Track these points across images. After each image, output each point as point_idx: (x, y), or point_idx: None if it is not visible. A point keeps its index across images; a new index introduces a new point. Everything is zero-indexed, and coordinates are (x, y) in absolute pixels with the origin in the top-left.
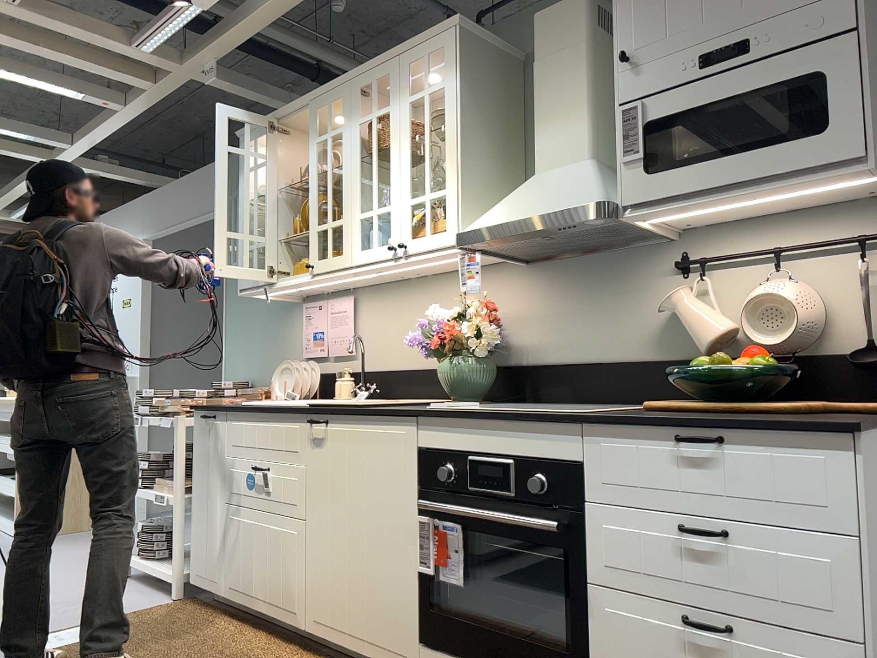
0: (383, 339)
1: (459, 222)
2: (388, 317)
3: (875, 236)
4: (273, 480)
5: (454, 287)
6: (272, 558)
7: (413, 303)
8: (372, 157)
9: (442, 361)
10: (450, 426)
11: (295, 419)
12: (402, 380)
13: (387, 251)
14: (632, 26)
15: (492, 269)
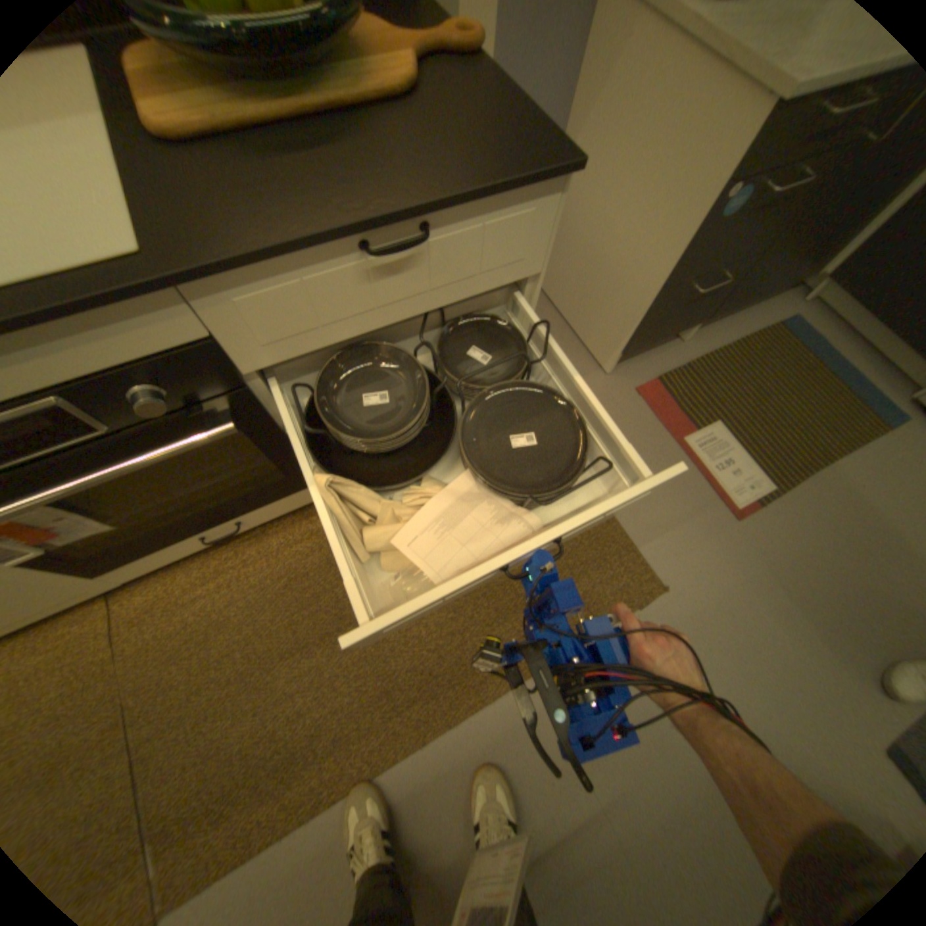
0: None
1: None
2: None
3: None
4: None
5: None
6: None
7: None
8: None
9: None
10: None
11: None
12: None
13: None
14: None
15: None
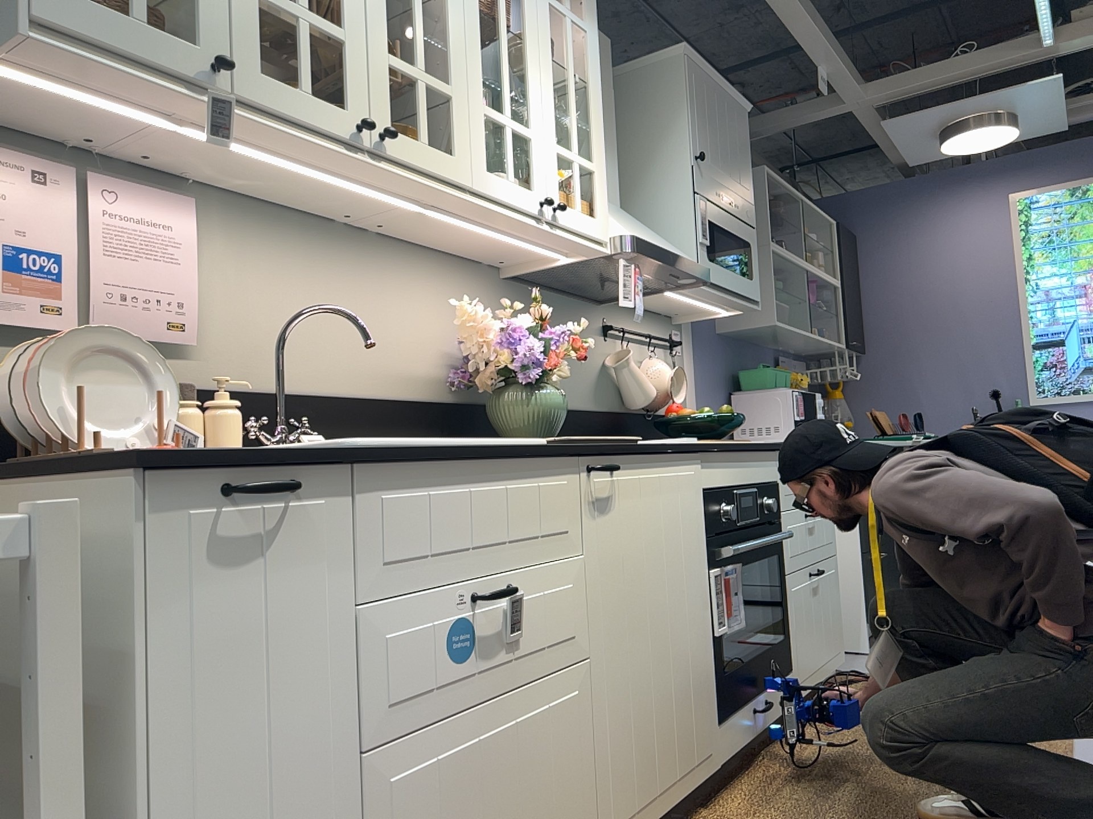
0: (274, 324)
1: (608, 217)
2: (286, 282)
3: (680, 342)
4: (523, 612)
5: (416, 271)
6: (531, 787)
7: (345, 274)
8: (501, 29)
9: (515, 387)
10: (723, 460)
11: (559, 468)
12: (331, 415)
13: (532, 201)
14: (699, 136)
15: (466, 266)
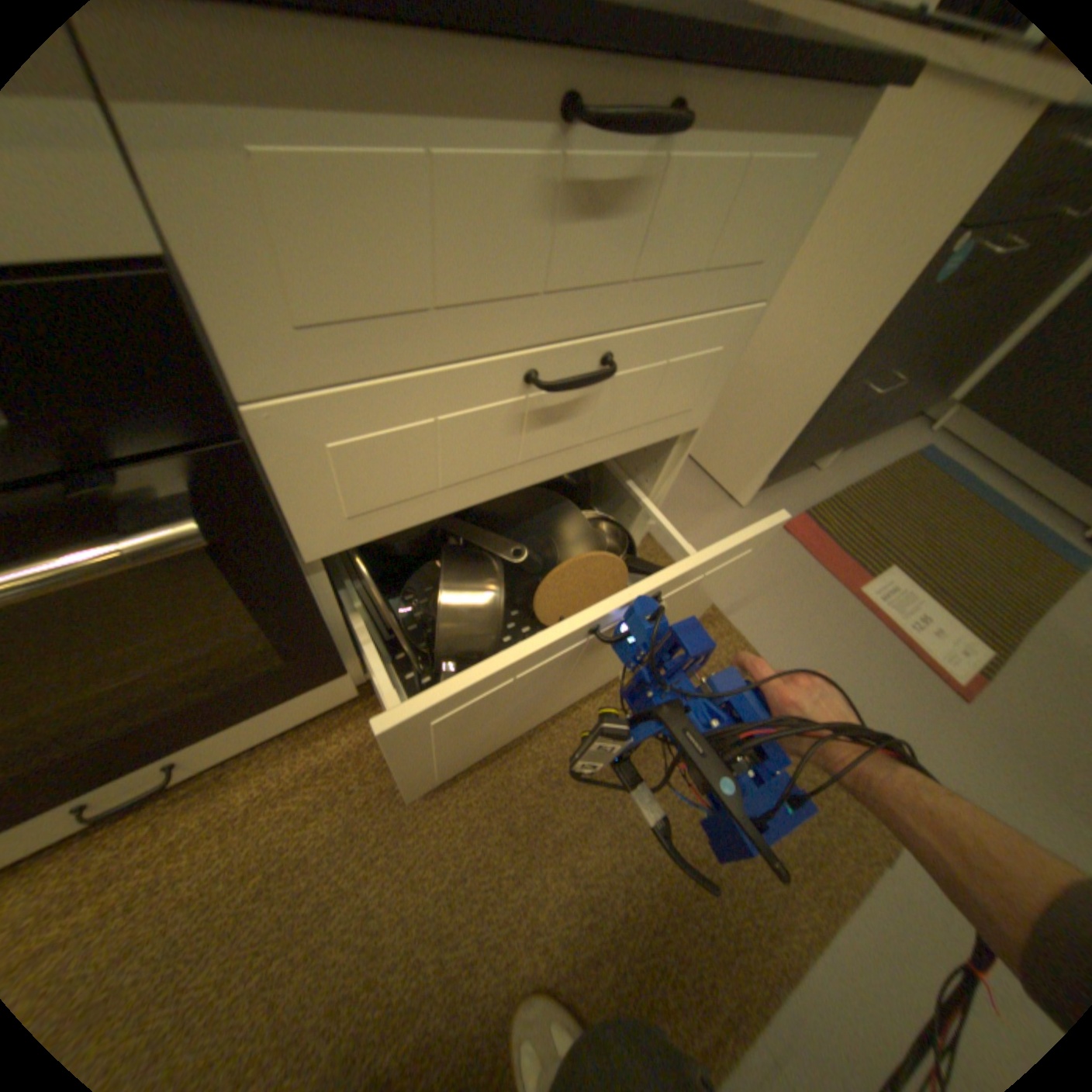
0: None
1: None
2: None
3: None
4: None
5: None
6: None
7: None
8: None
9: None
10: None
11: None
12: None
13: None
14: None
15: None
